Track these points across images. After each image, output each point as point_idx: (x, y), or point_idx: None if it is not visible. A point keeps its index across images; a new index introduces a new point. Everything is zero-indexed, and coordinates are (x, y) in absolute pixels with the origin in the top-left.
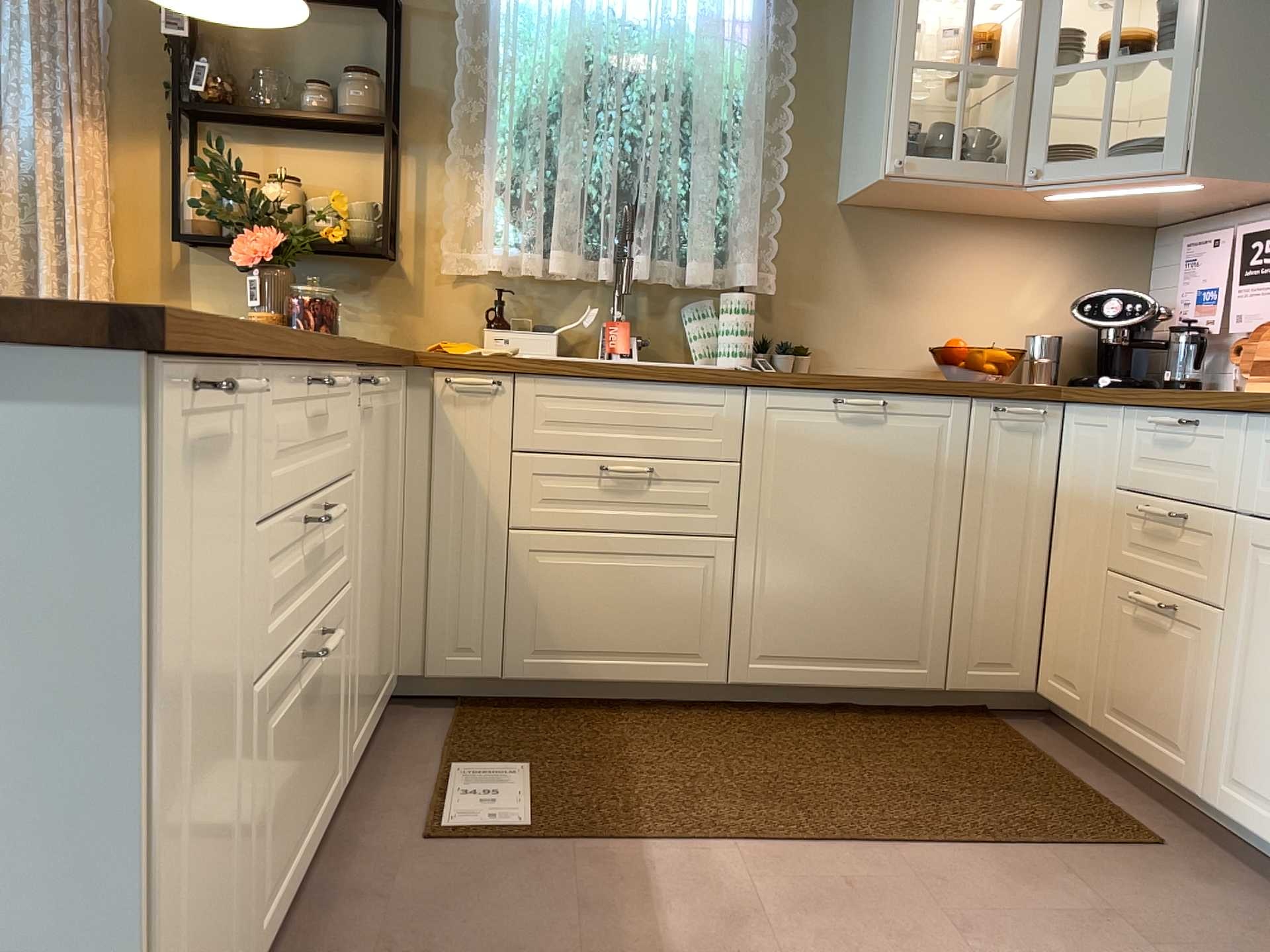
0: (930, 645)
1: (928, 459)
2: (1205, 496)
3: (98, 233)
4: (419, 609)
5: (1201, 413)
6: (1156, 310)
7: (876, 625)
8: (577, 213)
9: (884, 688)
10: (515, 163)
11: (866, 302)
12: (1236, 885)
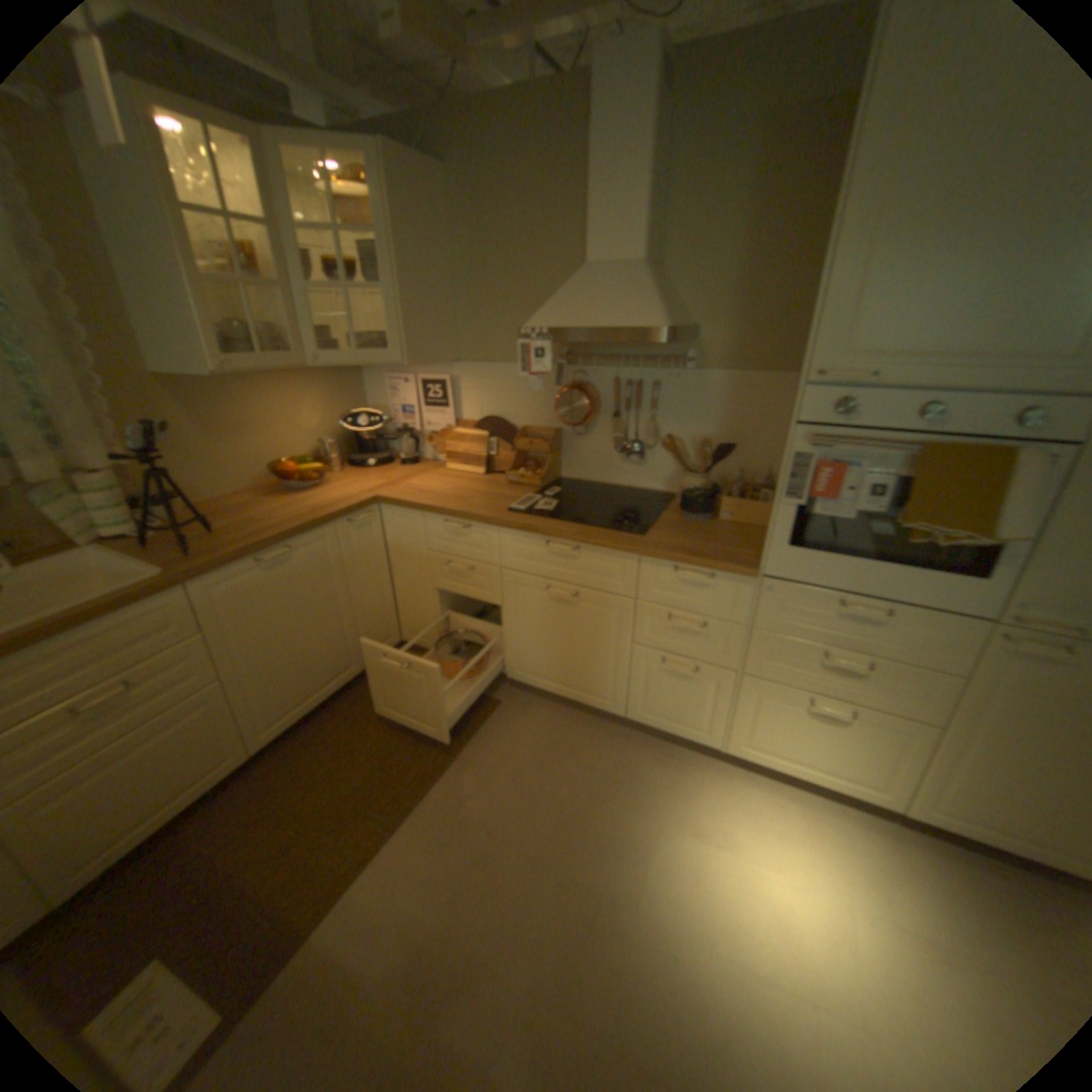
0: (351, 655)
1: (320, 566)
2: (480, 559)
3: None
4: None
5: (471, 523)
6: (383, 420)
7: (322, 666)
8: None
9: (335, 691)
10: None
11: (200, 446)
12: (529, 705)
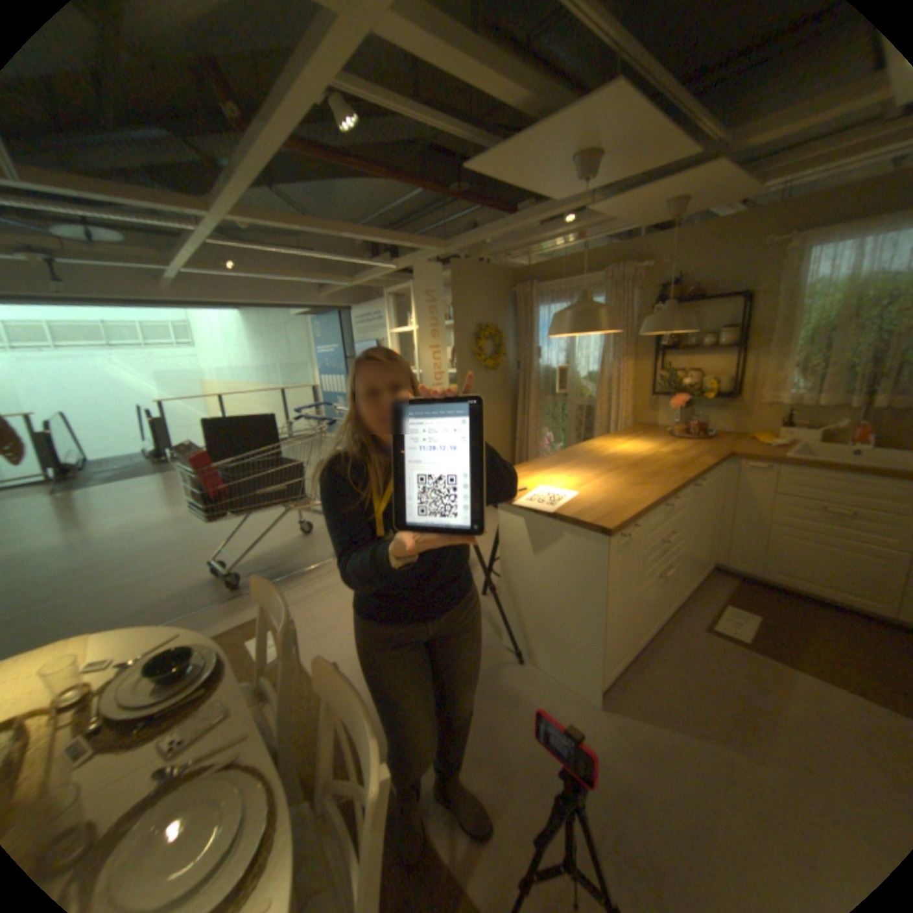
0: None
1: None
2: None
3: (627, 392)
4: (728, 542)
5: None
6: None
7: None
8: (840, 375)
9: None
10: (807, 352)
11: None
12: None
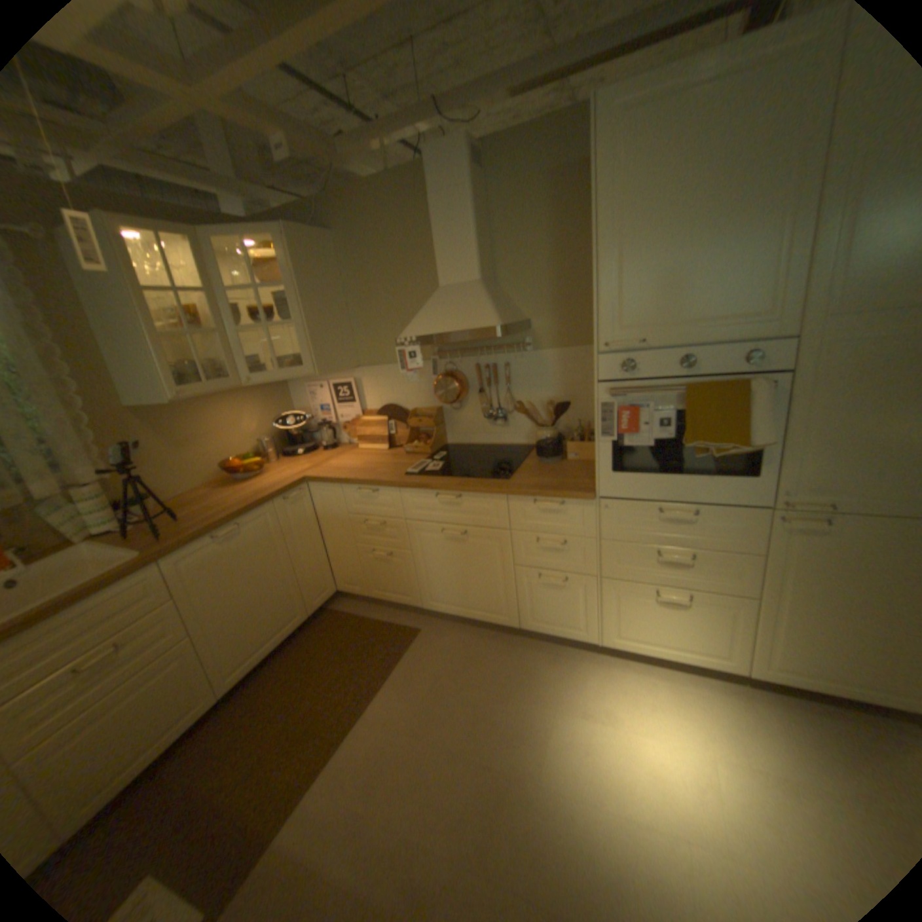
0: (296, 606)
1: (265, 537)
2: (390, 514)
3: None
4: None
5: (379, 487)
6: (307, 418)
7: (273, 617)
8: None
9: (286, 638)
10: None
11: (167, 456)
12: (444, 629)
